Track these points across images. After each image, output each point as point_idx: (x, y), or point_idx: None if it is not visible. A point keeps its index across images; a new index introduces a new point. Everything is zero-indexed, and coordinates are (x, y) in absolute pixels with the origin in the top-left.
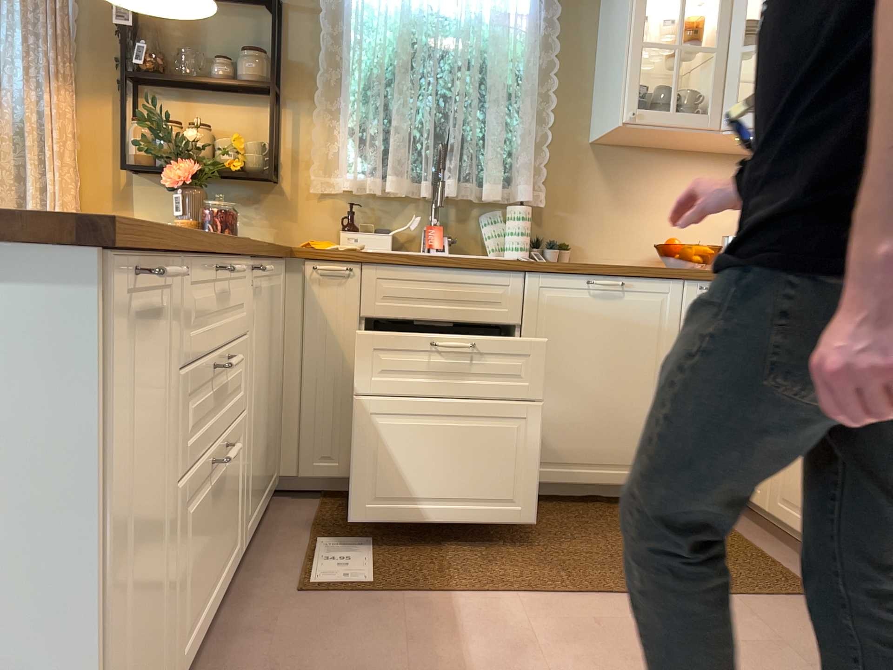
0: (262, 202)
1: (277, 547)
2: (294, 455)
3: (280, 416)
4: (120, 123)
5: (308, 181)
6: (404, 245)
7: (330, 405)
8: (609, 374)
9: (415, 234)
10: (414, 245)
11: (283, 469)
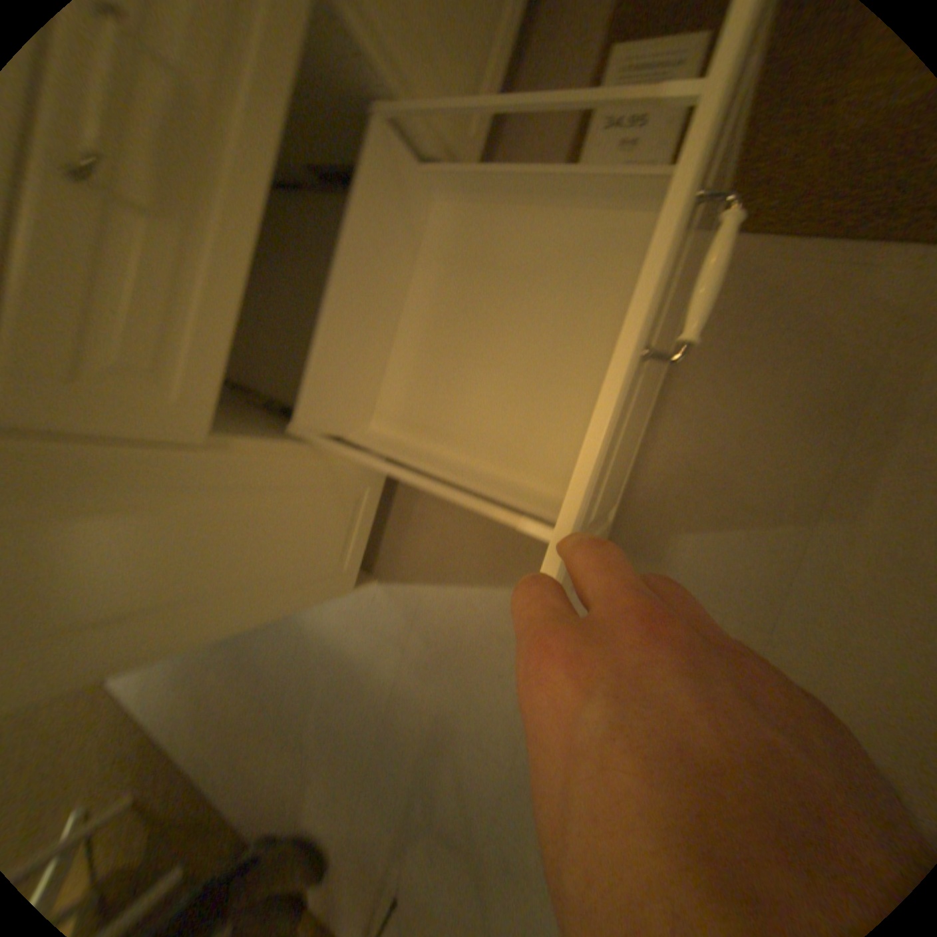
0: None
1: (549, 79)
2: None
3: None
4: None
5: None
6: None
7: None
8: None
9: None
10: None
11: None
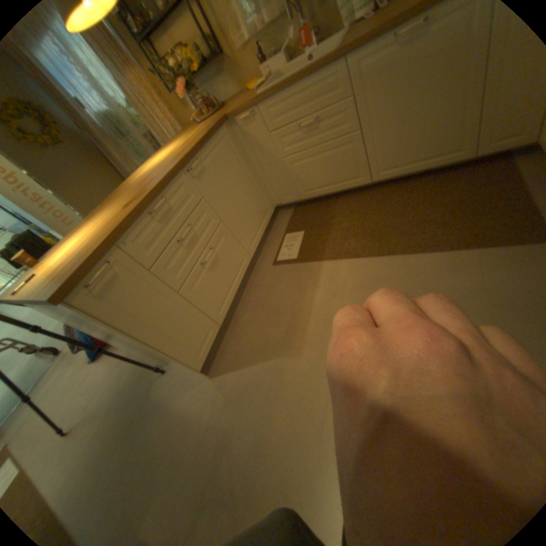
0: (223, 69)
1: (274, 240)
2: (277, 197)
3: (264, 186)
4: (157, 66)
5: (233, 41)
6: (295, 49)
7: (278, 175)
8: (423, 101)
9: (299, 37)
10: (301, 46)
11: (276, 202)
